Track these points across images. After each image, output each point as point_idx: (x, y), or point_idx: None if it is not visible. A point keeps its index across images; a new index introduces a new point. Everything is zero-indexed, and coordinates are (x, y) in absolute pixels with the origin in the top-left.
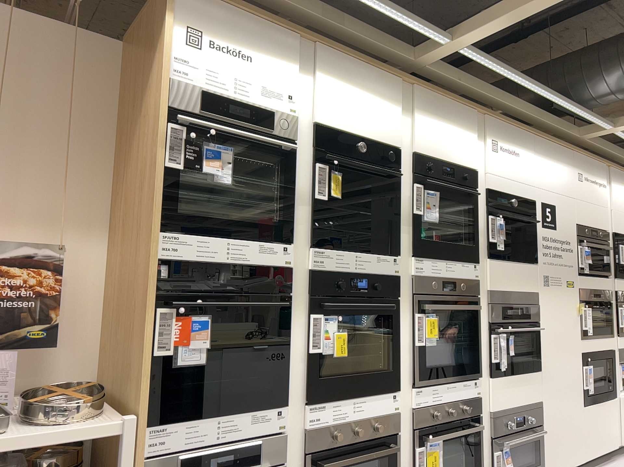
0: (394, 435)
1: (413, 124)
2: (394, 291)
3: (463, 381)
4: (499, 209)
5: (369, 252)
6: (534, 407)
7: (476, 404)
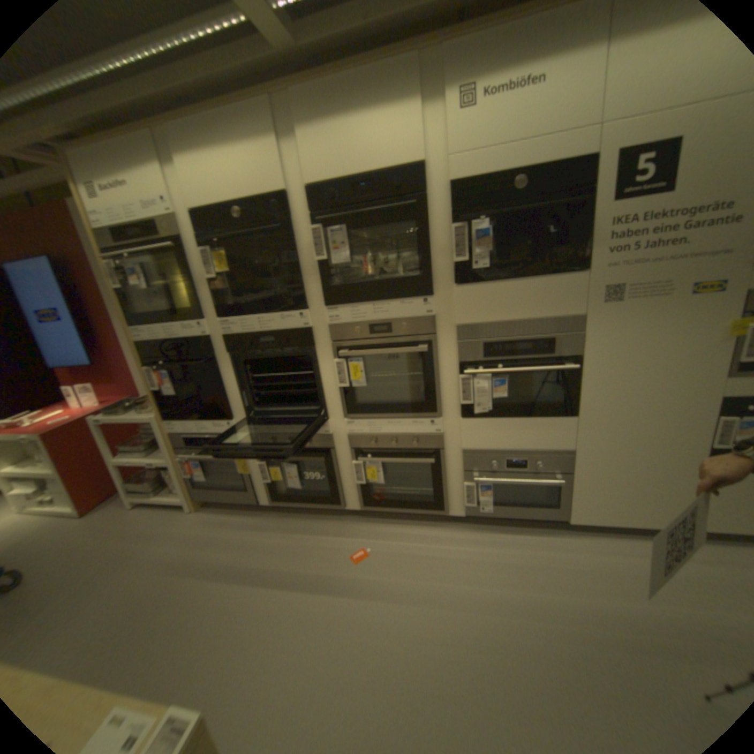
0: (331, 449)
1: (296, 149)
2: (303, 344)
3: (411, 419)
4: (484, 205)
5: (278, 311)
6: (552, 456)
7: (434, 441)
